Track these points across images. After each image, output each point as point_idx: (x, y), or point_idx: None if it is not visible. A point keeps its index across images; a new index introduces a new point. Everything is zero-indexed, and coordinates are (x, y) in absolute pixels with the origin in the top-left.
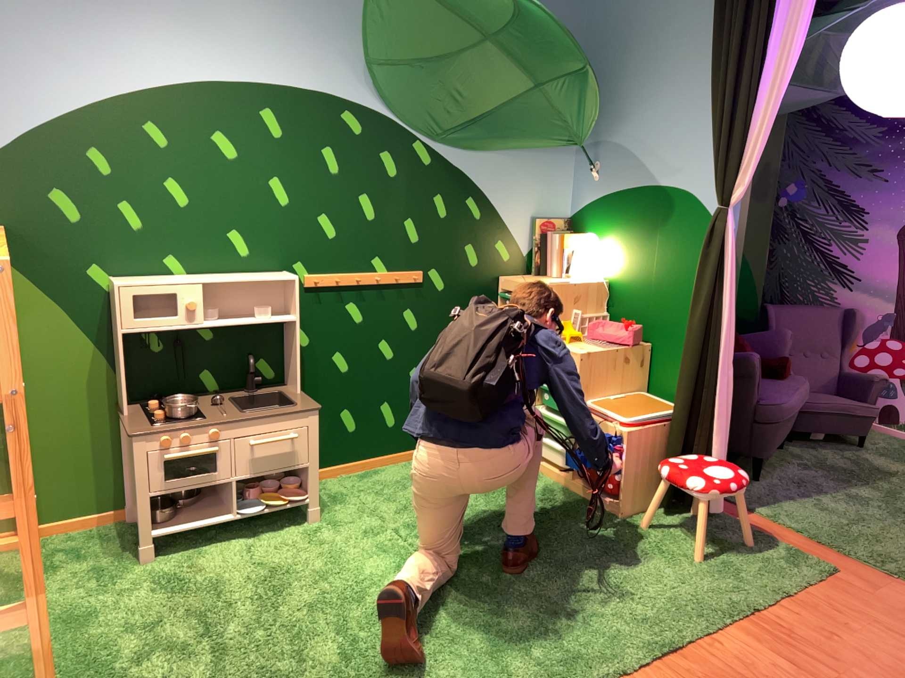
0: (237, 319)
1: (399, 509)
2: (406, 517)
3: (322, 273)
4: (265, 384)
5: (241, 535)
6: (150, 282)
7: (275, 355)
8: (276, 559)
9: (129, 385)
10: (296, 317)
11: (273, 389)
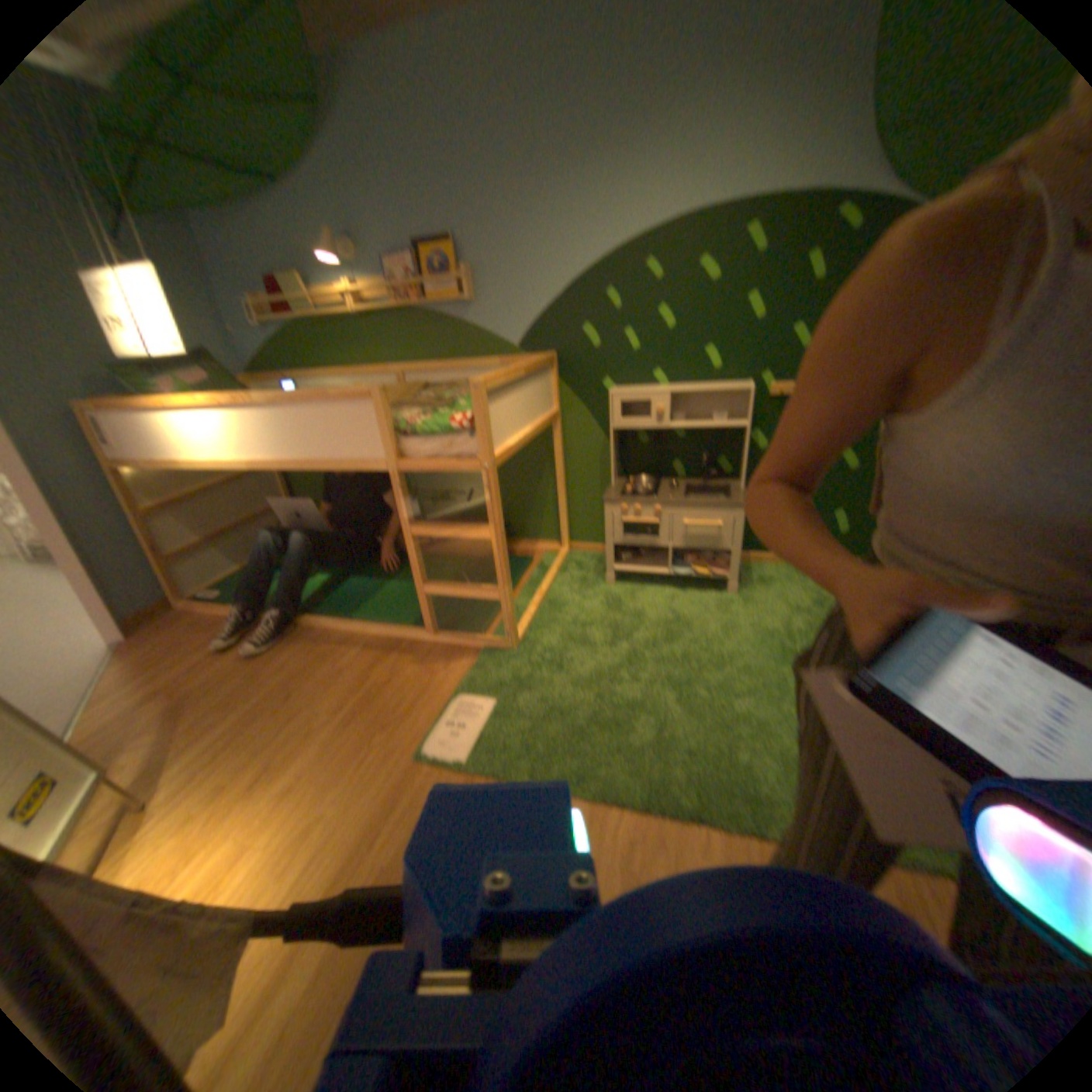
0: (693, 418)
1: (806, 607)
2: (809, 616)
3: (784, 377)
4: (717, 474)
5: (667, 585)
6: (627, 386)
7: (729, 451)
8: (677, 611)
9: (614, 462)
10: (741, 420)
11: (719, 480)
